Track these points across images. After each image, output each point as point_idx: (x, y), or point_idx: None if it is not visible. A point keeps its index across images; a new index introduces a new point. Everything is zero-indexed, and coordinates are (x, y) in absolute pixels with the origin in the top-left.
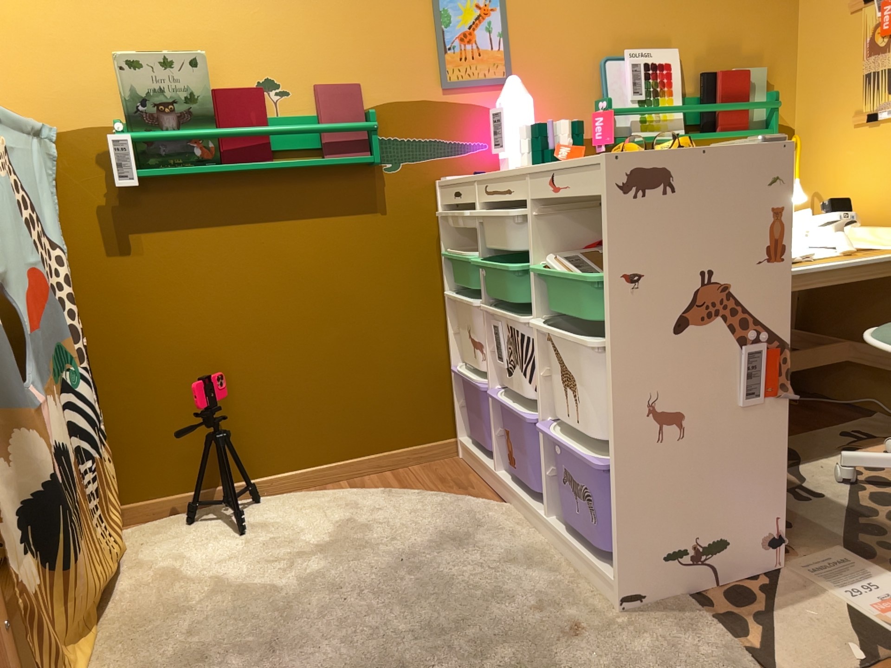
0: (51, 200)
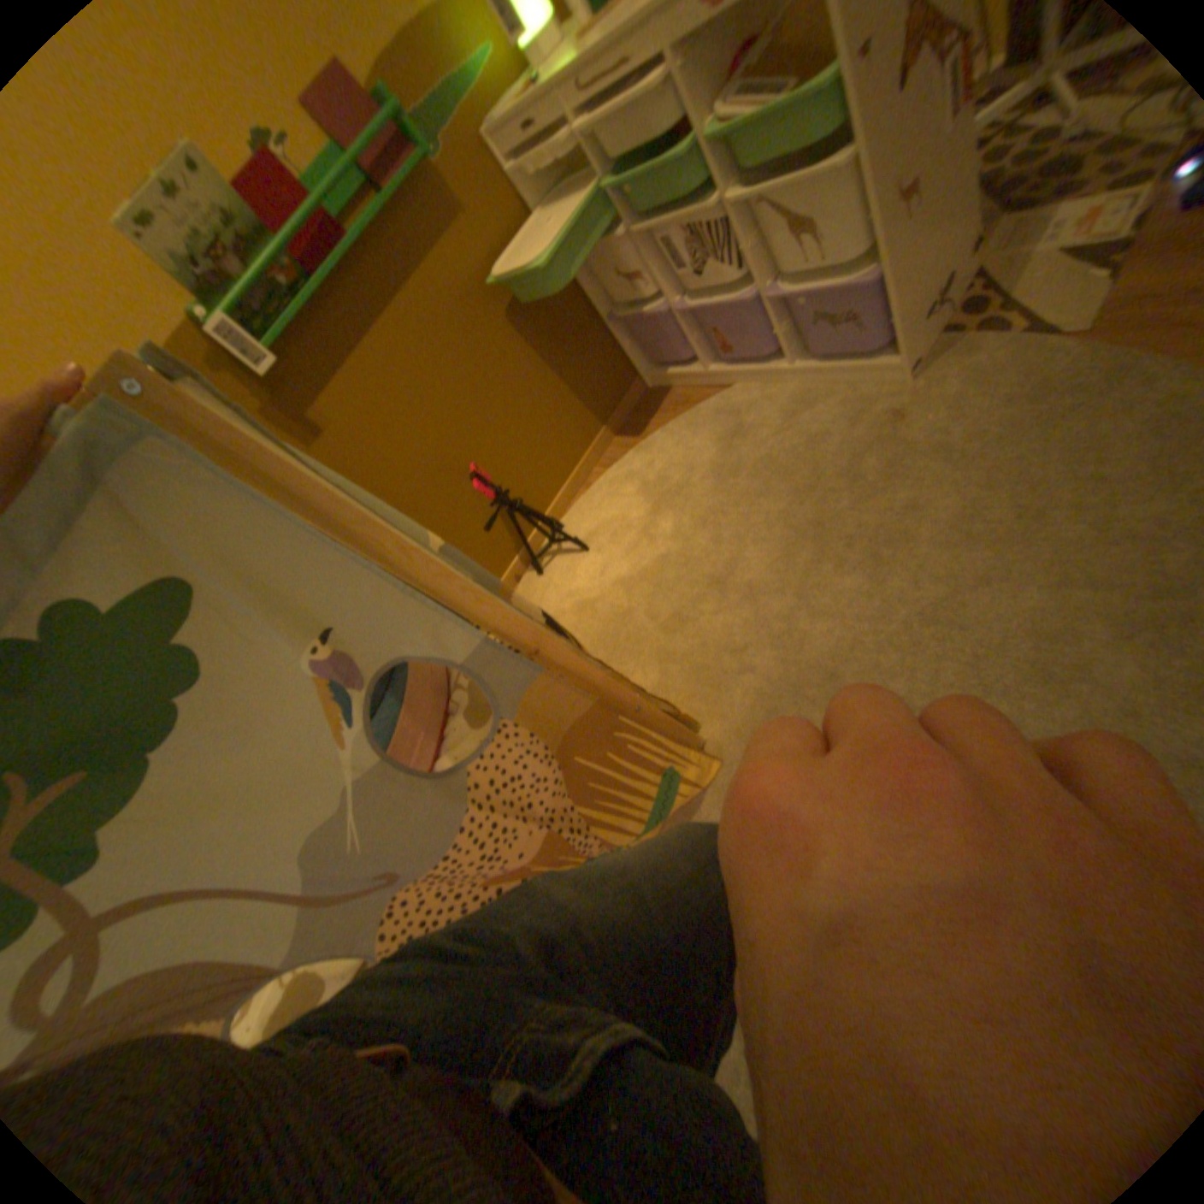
0: None
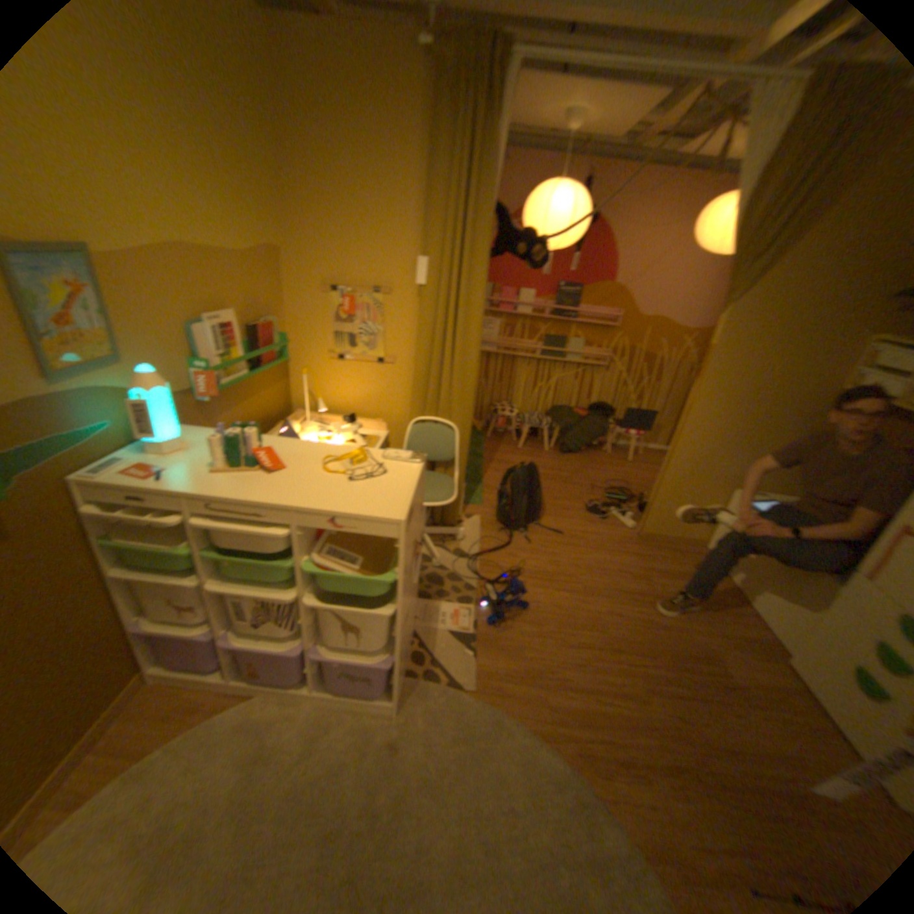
0: None
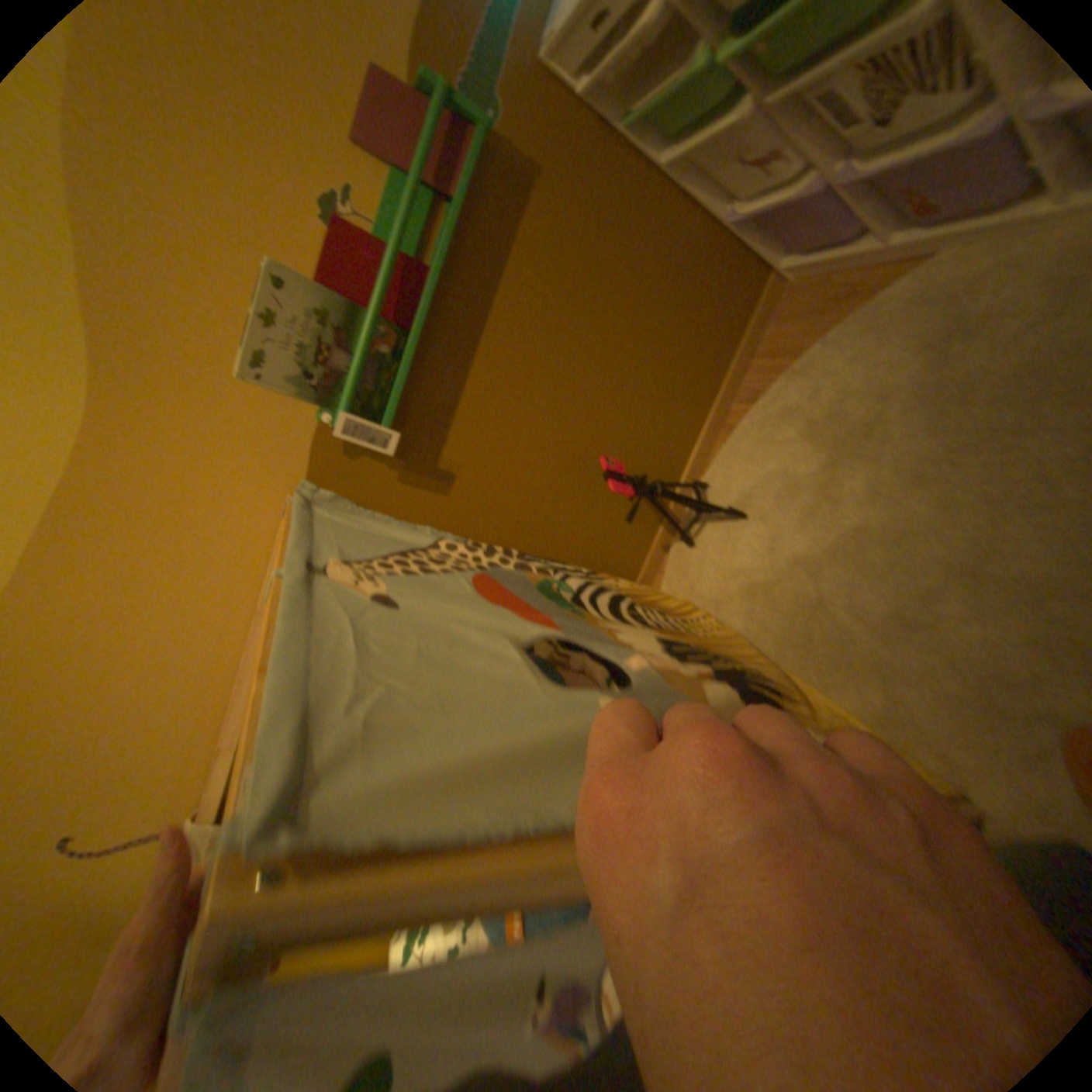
0: (385, 526)
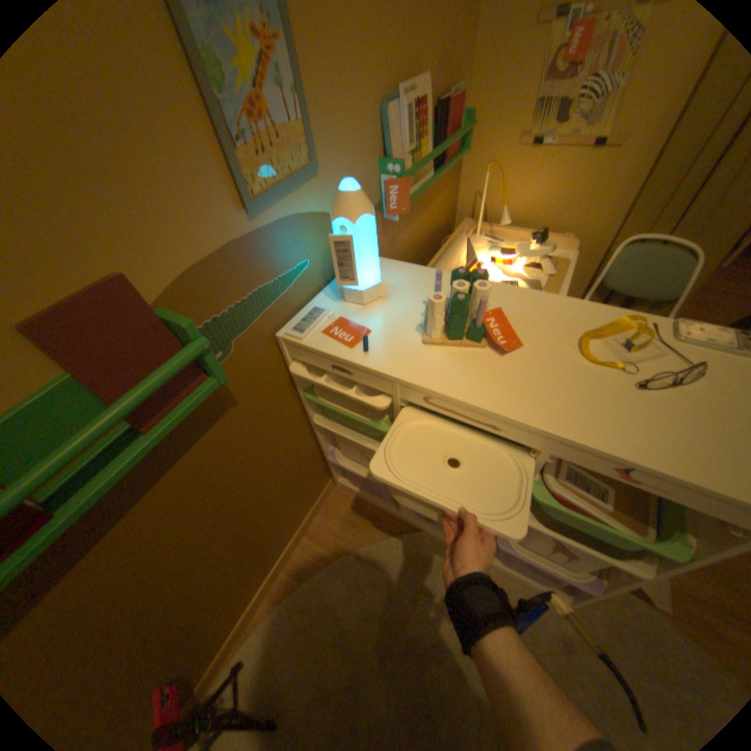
0: None
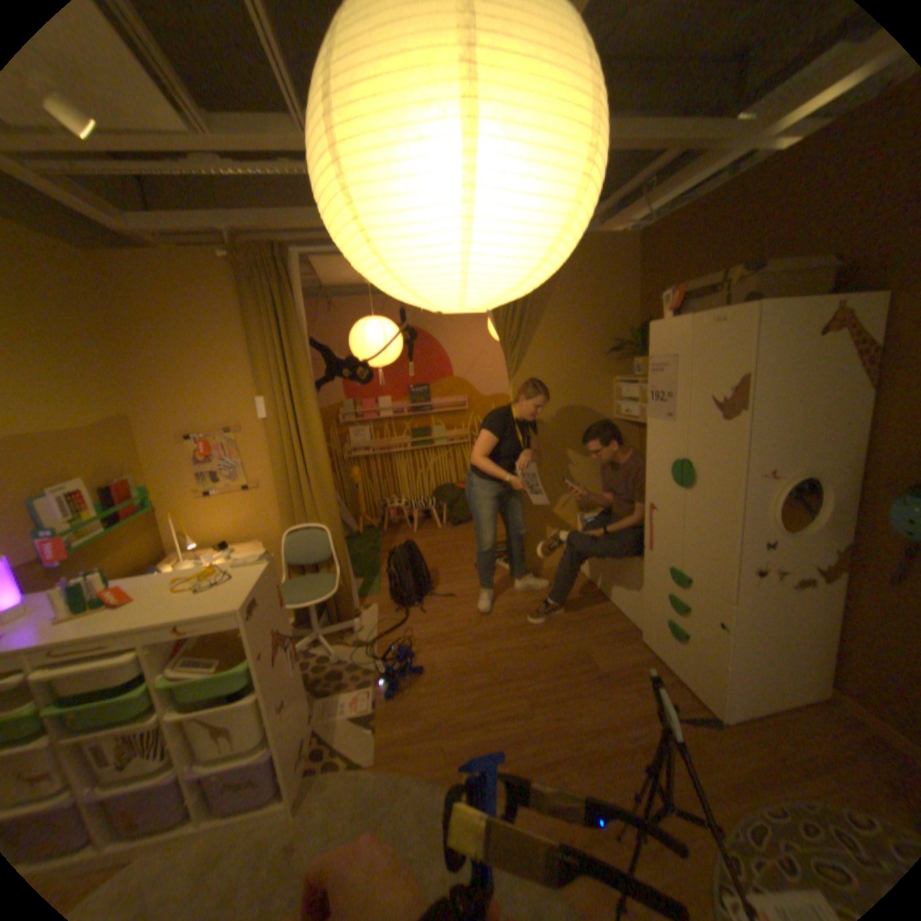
0: None
